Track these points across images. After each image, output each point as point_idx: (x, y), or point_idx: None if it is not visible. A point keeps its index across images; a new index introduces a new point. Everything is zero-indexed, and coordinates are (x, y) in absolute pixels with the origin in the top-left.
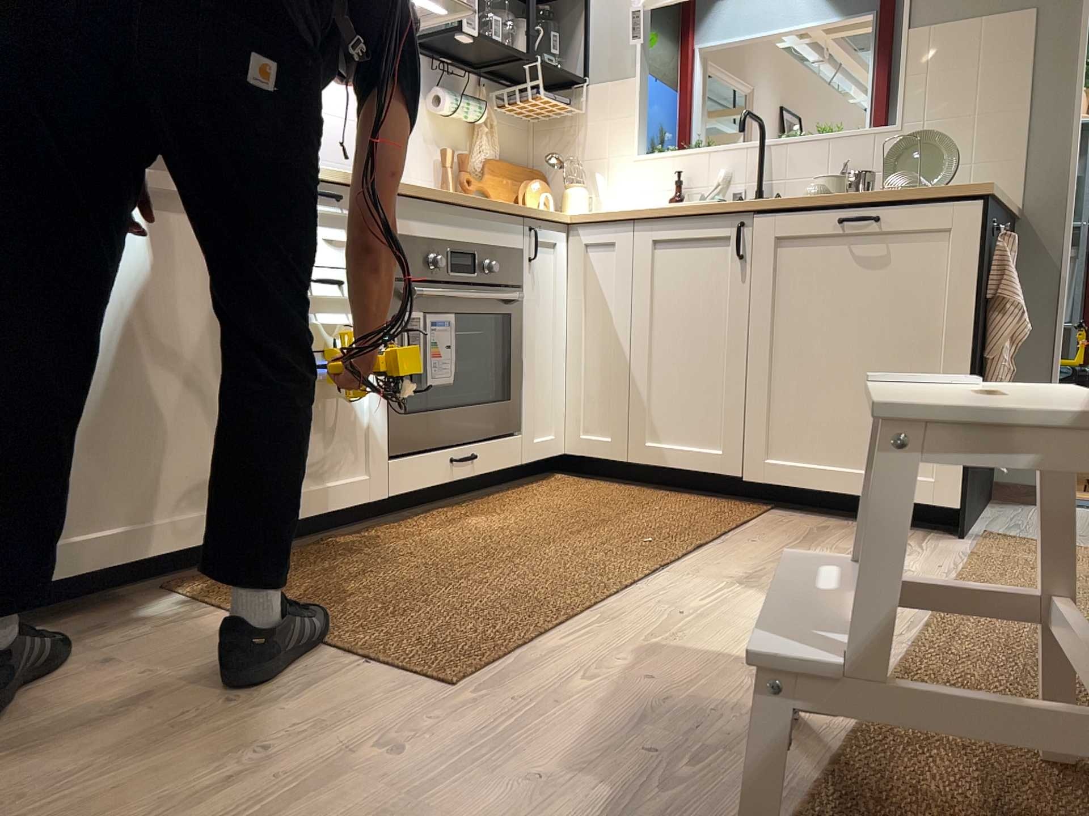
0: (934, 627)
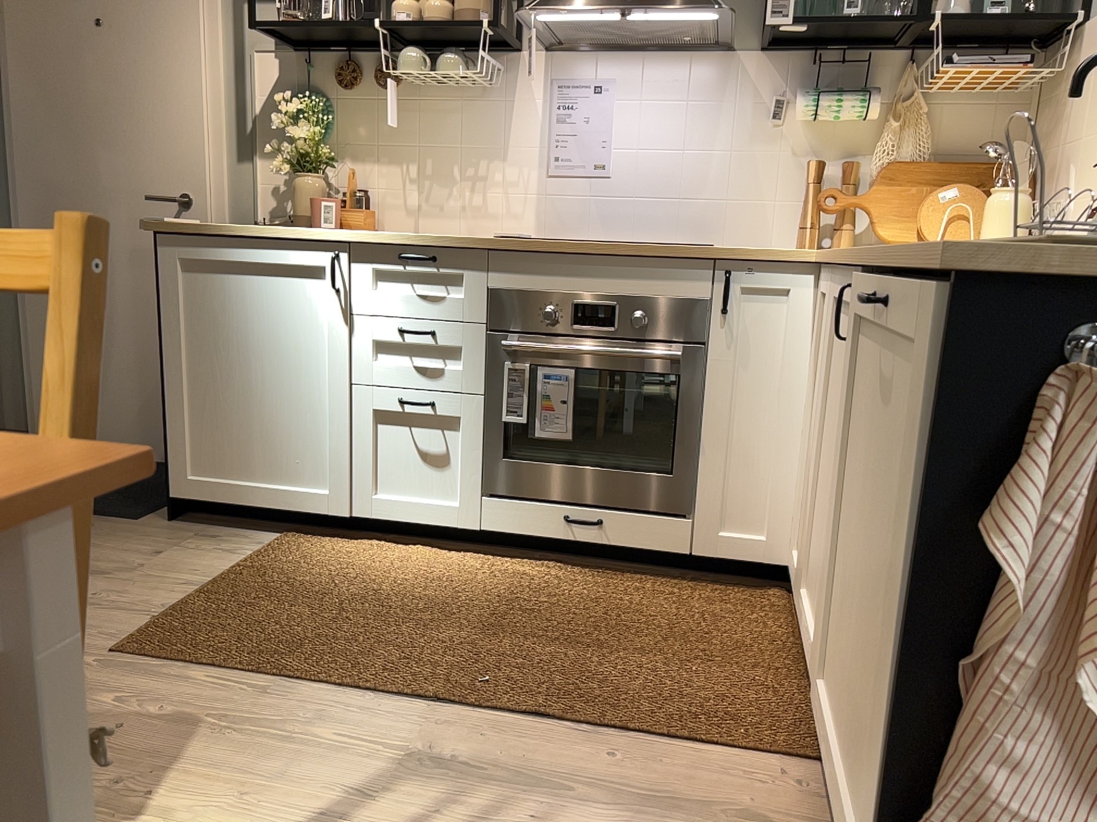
0: None
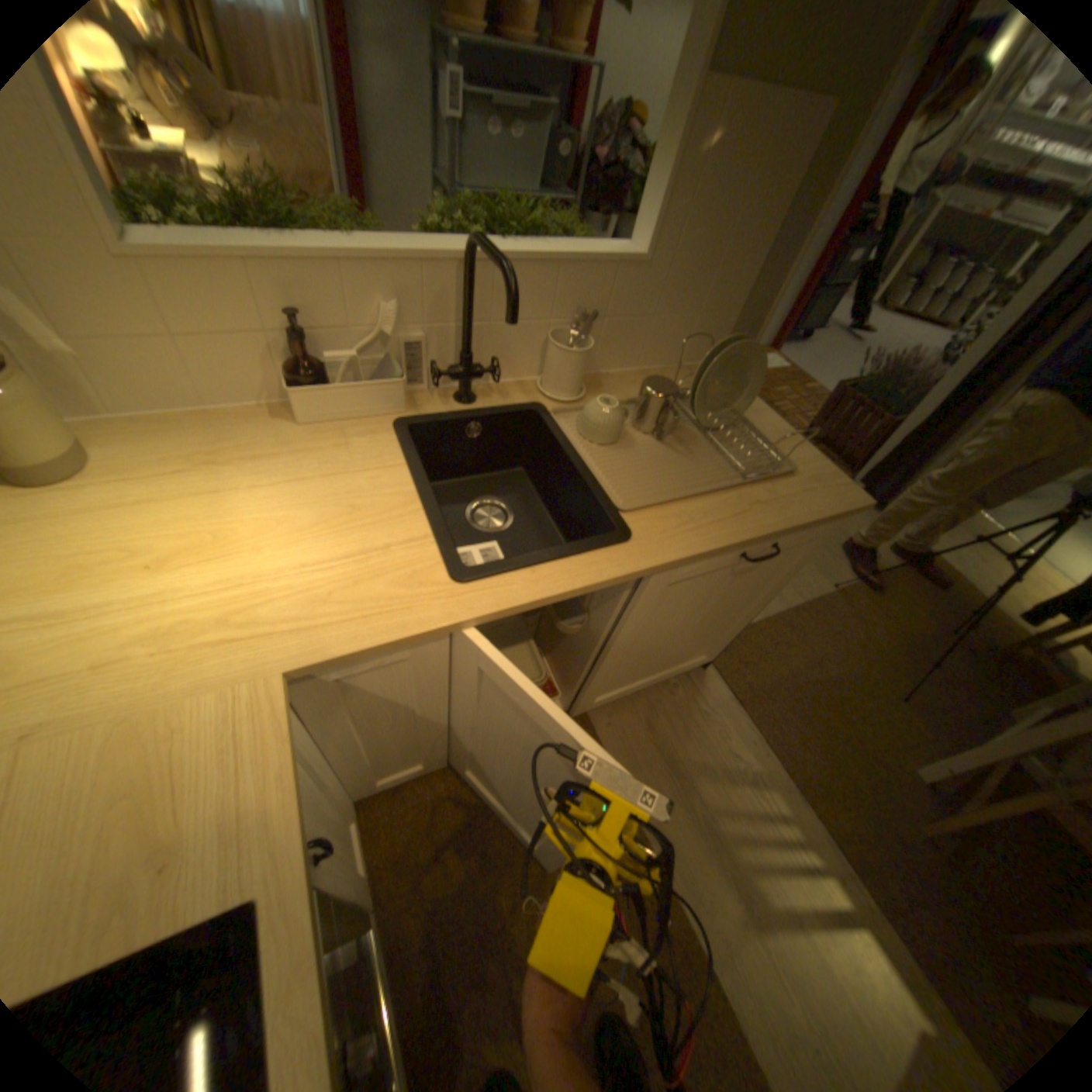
0: (858, 877)
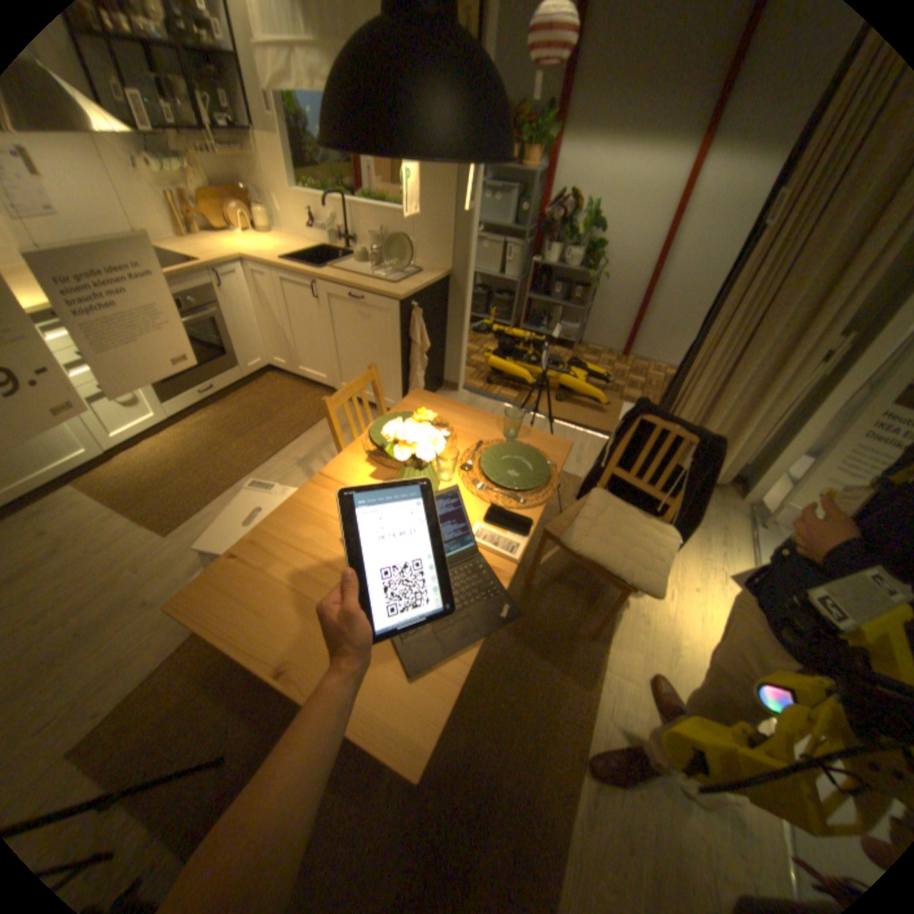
0: None
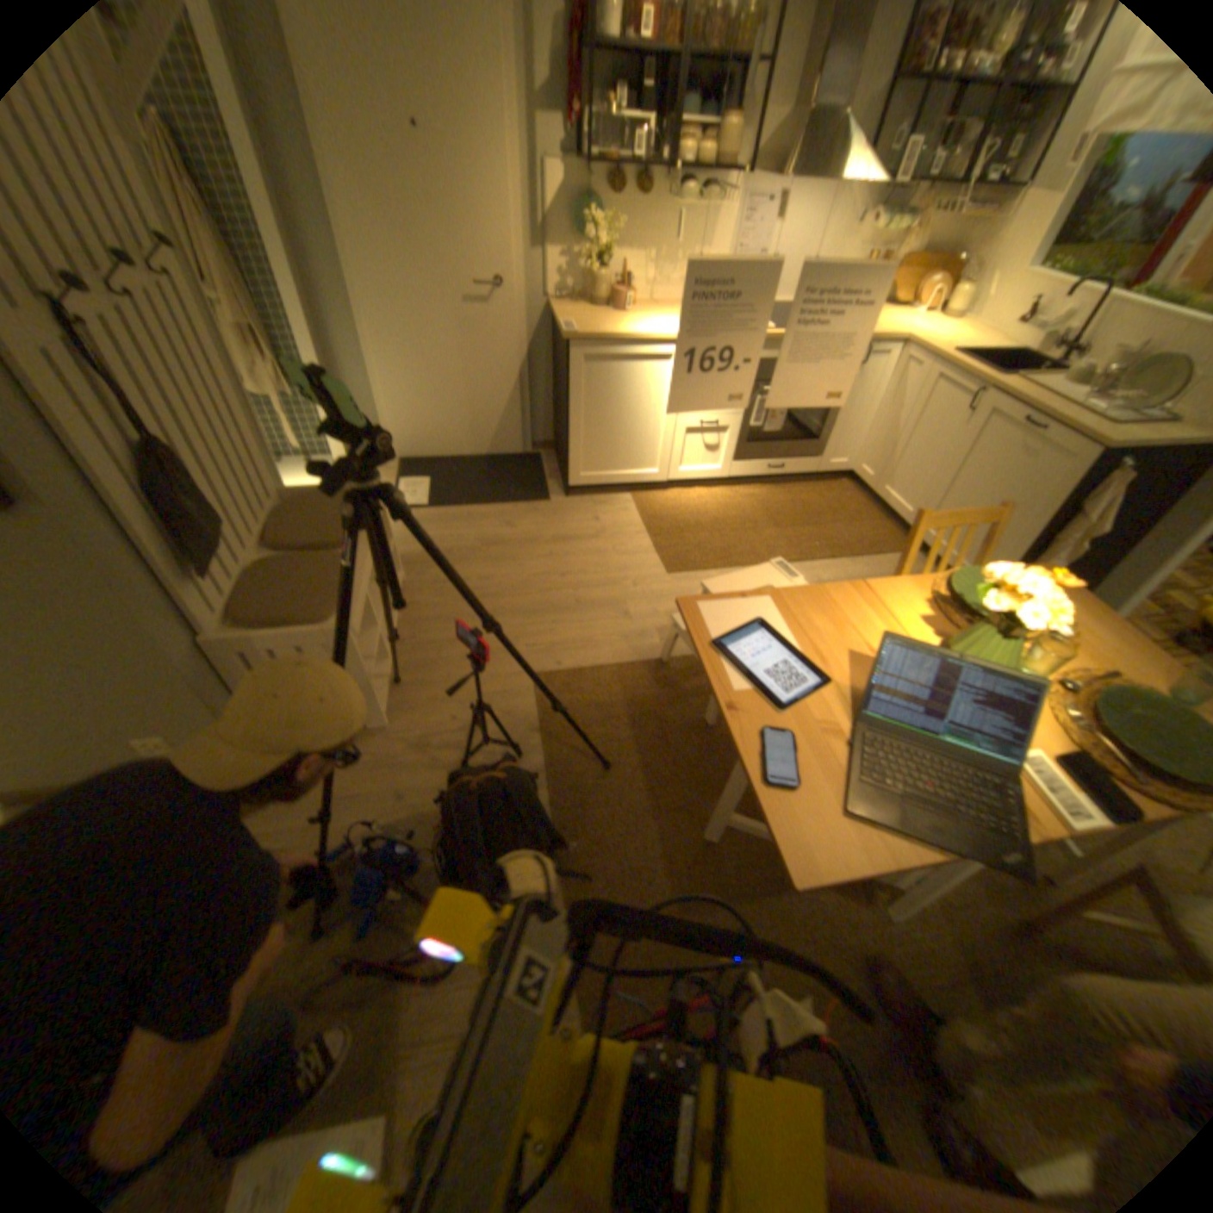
0: None
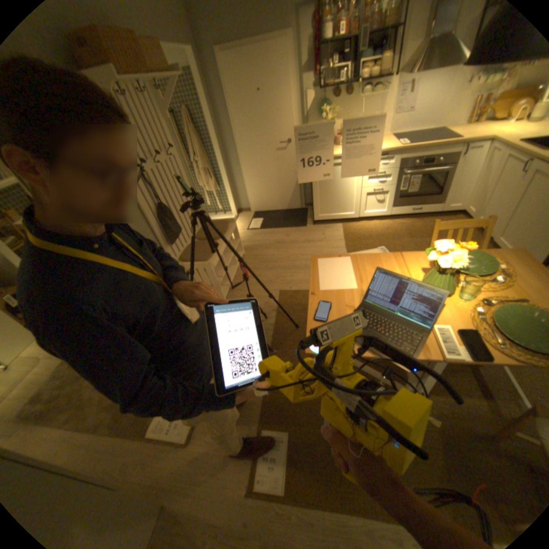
0: None
